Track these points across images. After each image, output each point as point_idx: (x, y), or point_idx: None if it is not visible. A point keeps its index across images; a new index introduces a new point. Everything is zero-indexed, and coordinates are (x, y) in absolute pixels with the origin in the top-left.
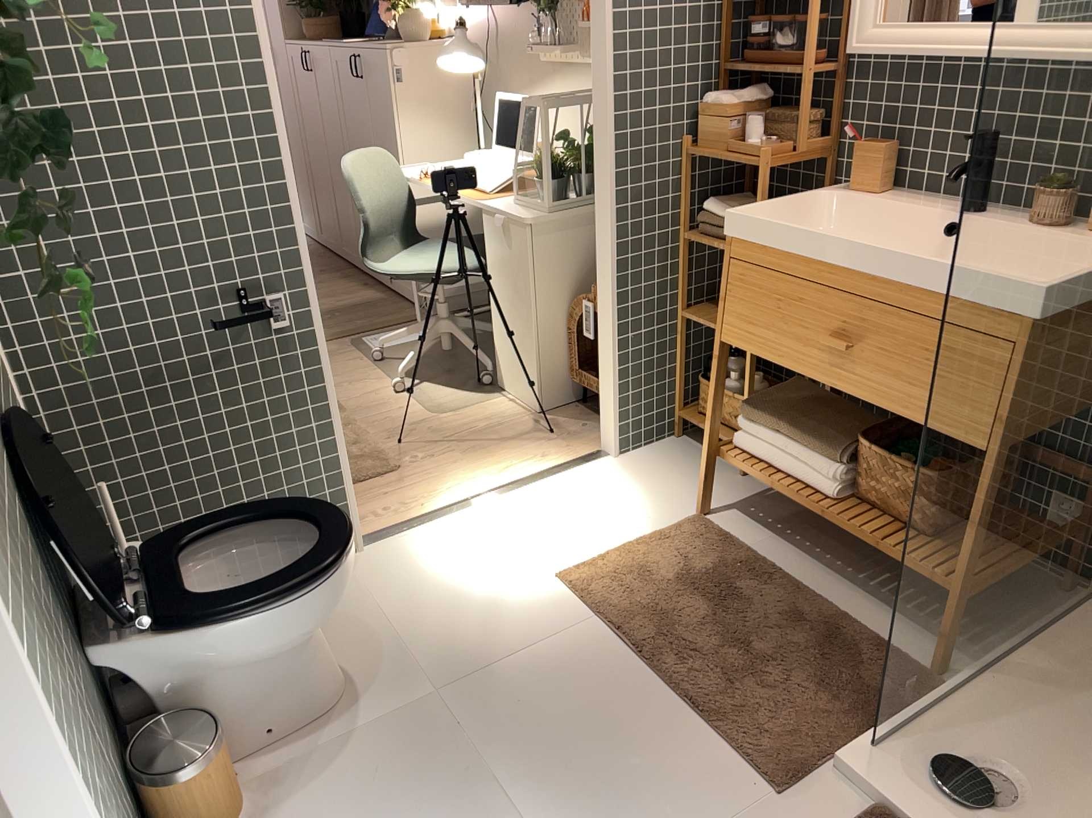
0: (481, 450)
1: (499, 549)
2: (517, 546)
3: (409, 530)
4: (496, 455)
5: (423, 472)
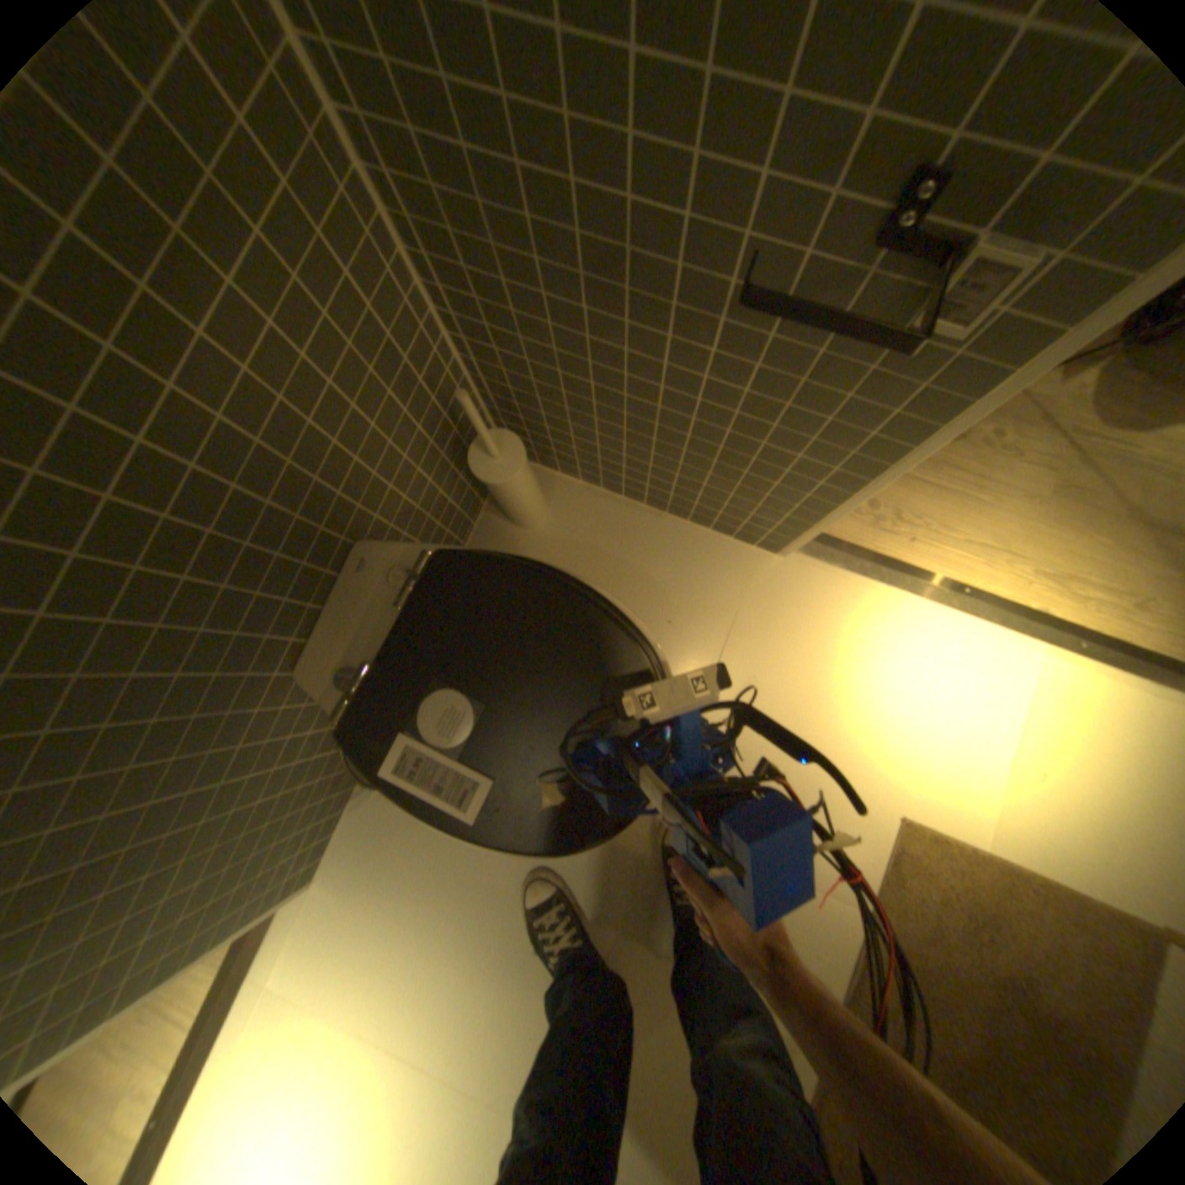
0: (1089, 505)
1: (906, 711)
2: (926, 729)
3: (858, 573)
4: (1095, 537)
5: (981, 476)
